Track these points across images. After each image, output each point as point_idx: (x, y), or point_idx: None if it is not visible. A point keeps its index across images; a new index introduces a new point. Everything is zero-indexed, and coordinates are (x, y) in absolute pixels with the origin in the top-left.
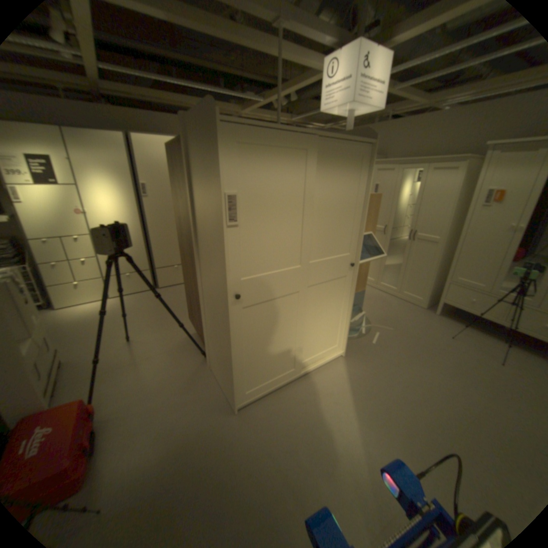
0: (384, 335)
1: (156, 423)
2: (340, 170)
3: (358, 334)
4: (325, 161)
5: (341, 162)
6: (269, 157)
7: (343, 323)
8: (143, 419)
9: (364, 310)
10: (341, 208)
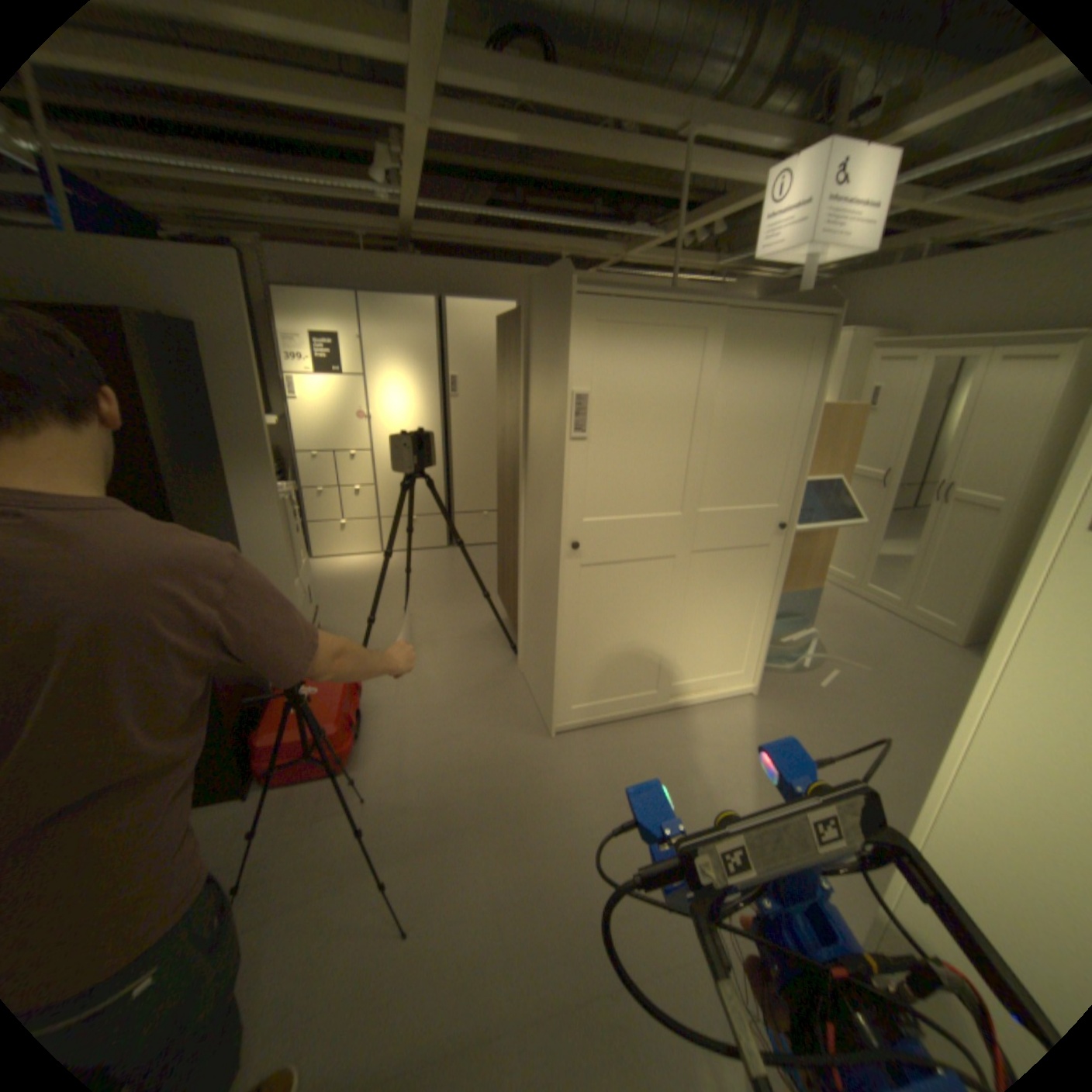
0: (850, 677)
1: (436, 725)
2: (766, 361)
3: (794, 666)
4: (739, 346)
5: (769, 347)
6: (642, 341)
7: (759, 632)
8: (420, 716)
9: (819, 629)
10: (765, 424)
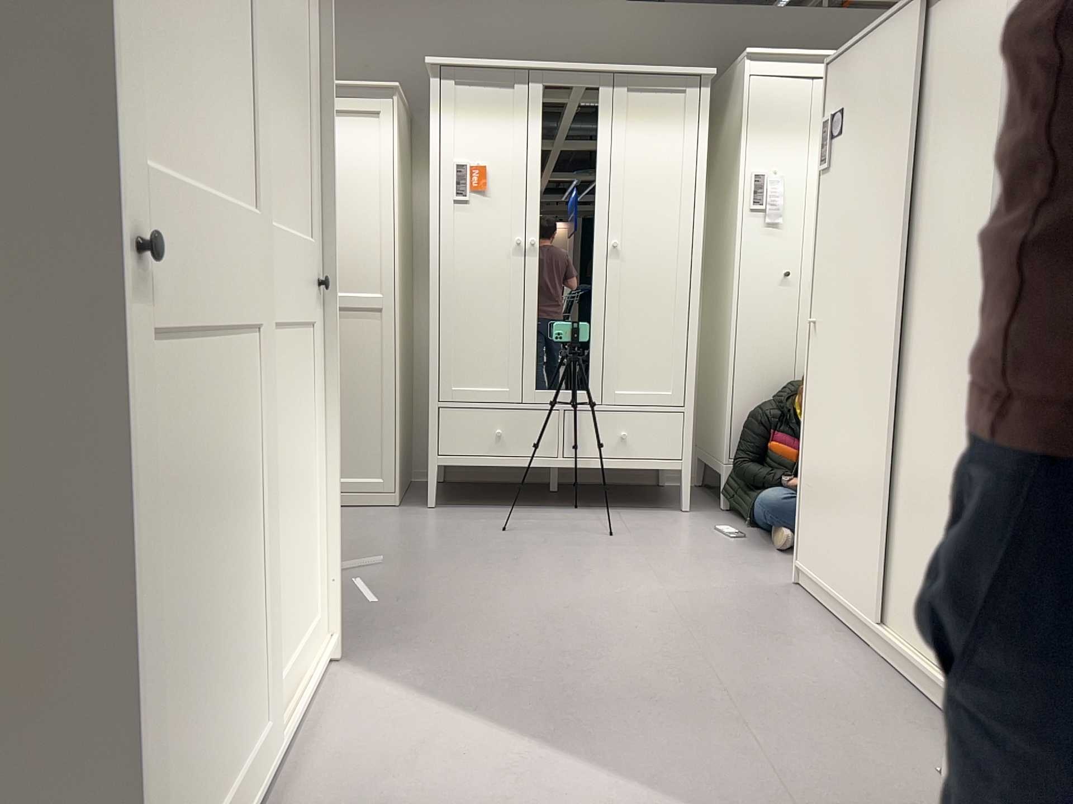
0: (372, 580)
1: None
2: None
3: None
4: None
5: None
6: None
7: (318, 521)
8: None
9: None
10: (286, 54)
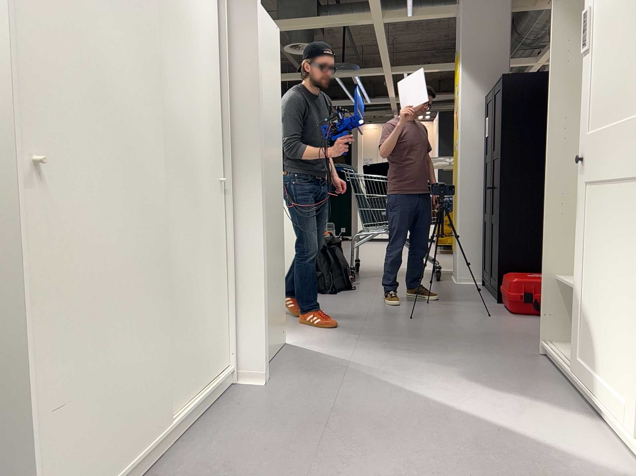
0: None
1: None
2: None
3: None
4: None
5: None
6: None
7: None
8: None
9: None
10: None
